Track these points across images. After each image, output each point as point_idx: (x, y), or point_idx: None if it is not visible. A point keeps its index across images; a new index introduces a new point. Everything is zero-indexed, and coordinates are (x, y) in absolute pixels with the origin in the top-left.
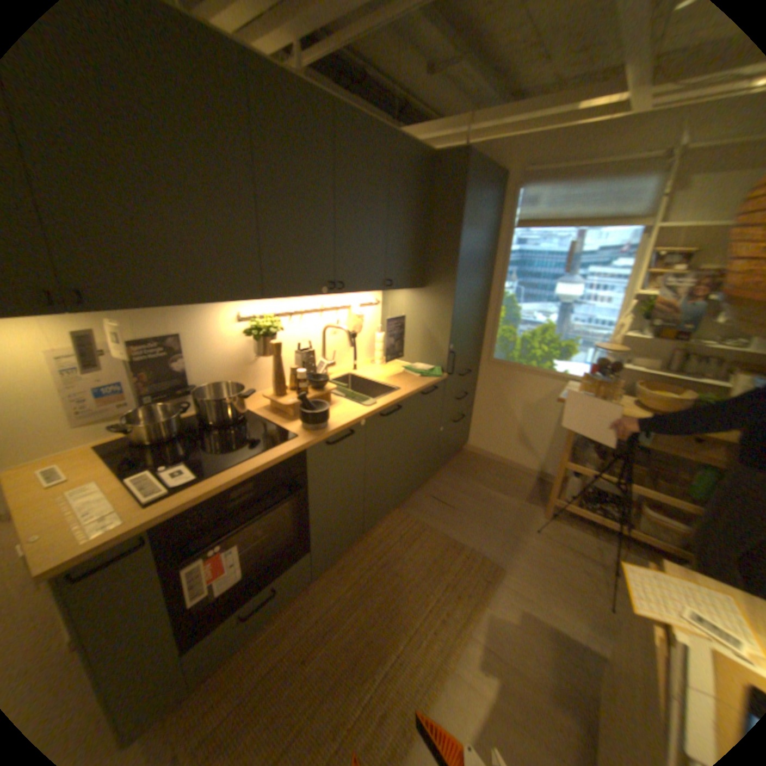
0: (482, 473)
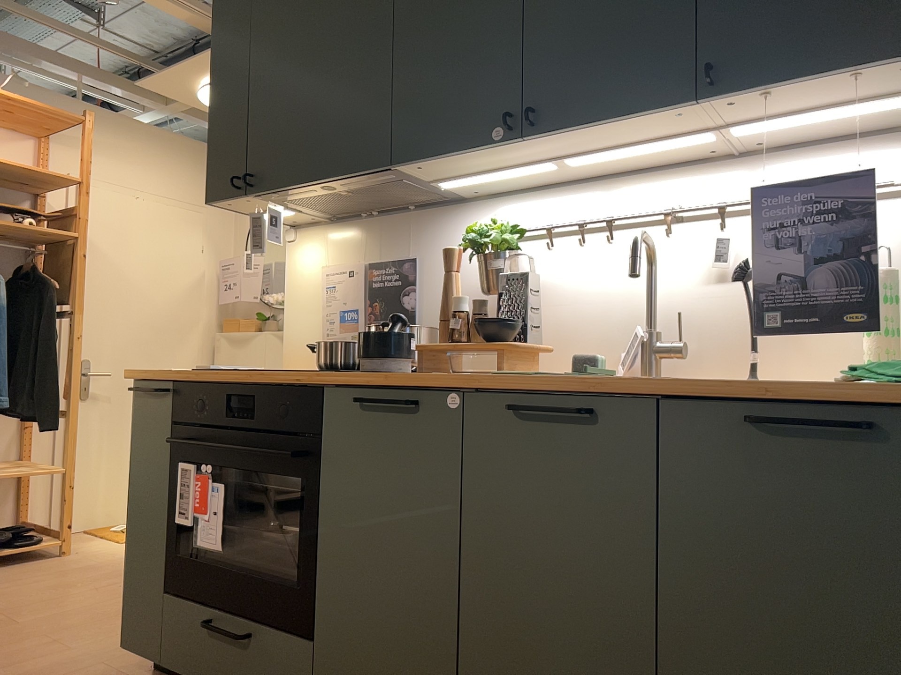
0: None
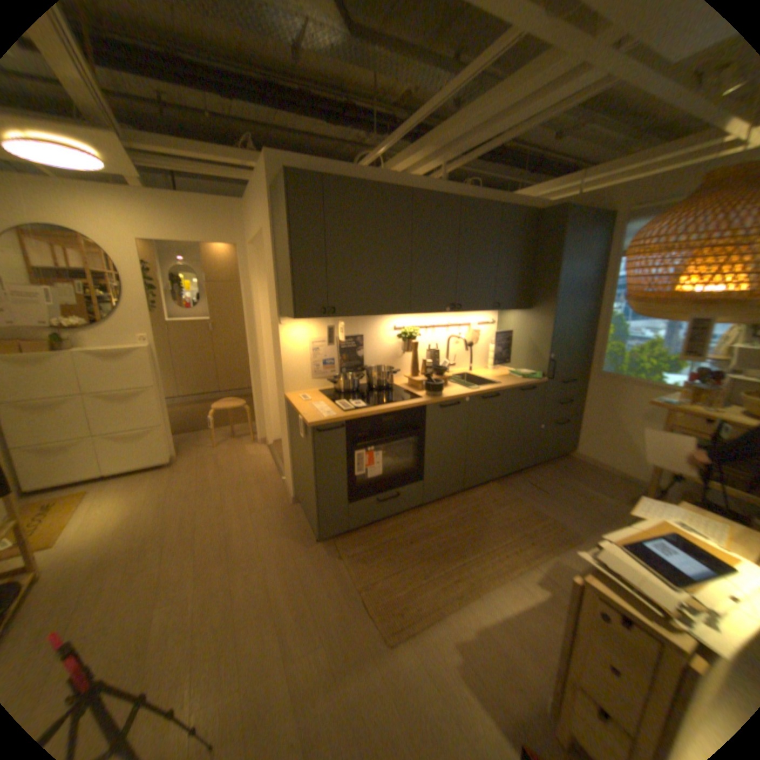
0: (586, 476)
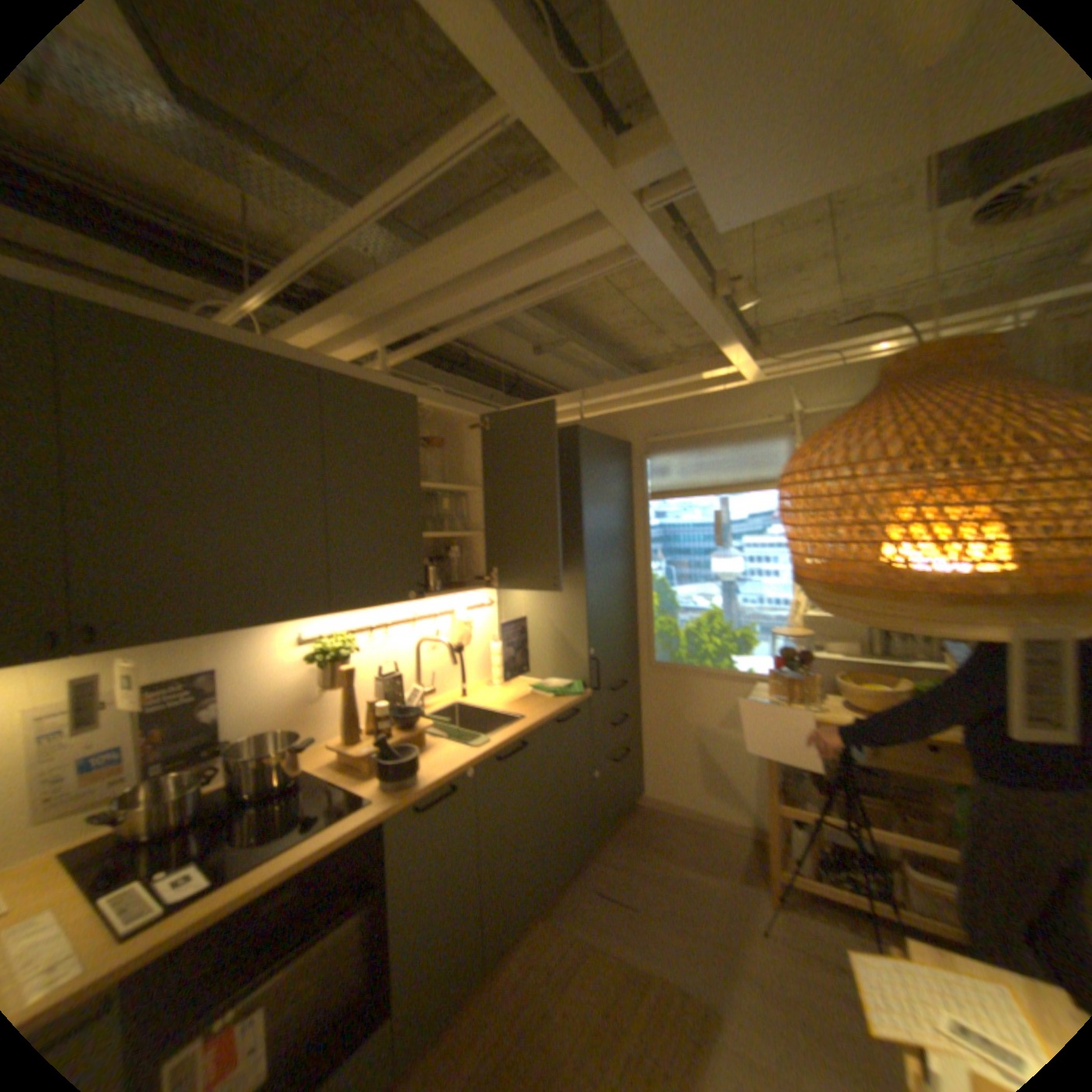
0: (671, 843)
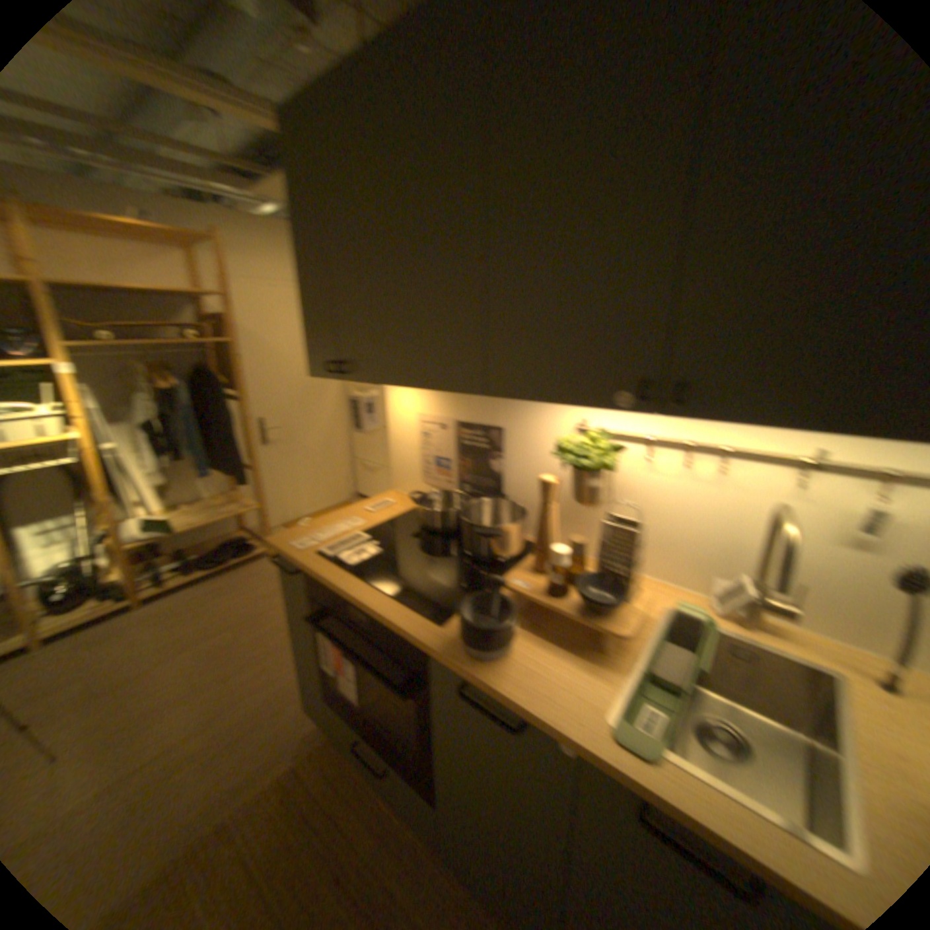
0: None
